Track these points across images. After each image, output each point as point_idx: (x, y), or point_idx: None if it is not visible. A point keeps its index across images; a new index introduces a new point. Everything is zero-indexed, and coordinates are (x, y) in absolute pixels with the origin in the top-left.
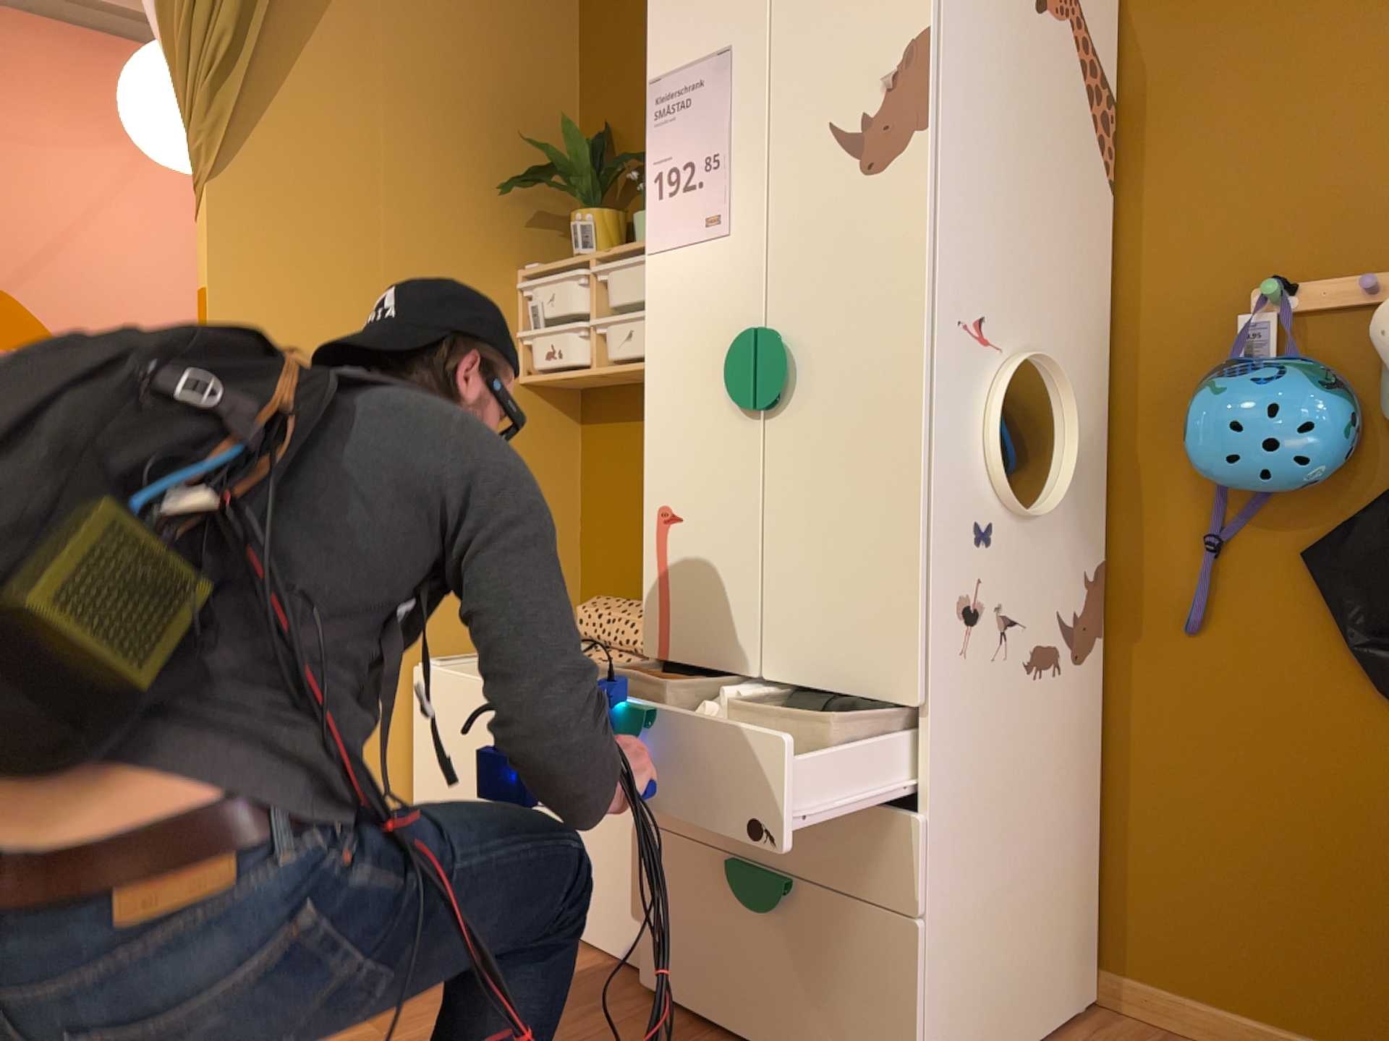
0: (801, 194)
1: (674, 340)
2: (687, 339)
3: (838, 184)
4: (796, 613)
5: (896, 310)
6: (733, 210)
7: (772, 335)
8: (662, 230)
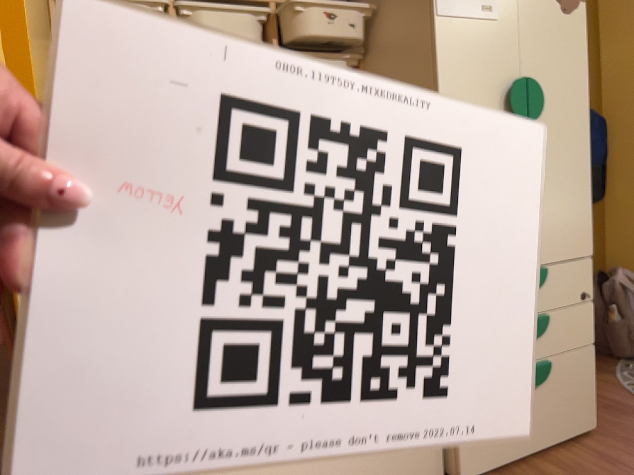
0: (536, 9)
1: (463, 77)
2: (472, 77)
3: (553, 11)
4: (544, 228)
5: (579, 79)
6: (500, 6)
7: (536, 82)
8: (450, 1)
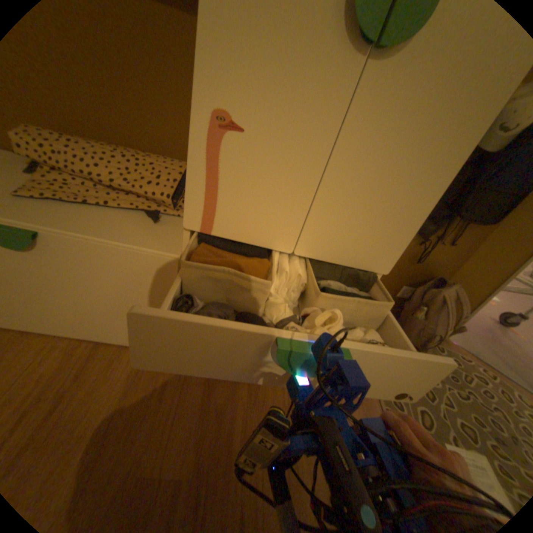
0: None
1: None
2: None
3: None
4: (333, 221)
5: None
6: None
7: None
8: None
